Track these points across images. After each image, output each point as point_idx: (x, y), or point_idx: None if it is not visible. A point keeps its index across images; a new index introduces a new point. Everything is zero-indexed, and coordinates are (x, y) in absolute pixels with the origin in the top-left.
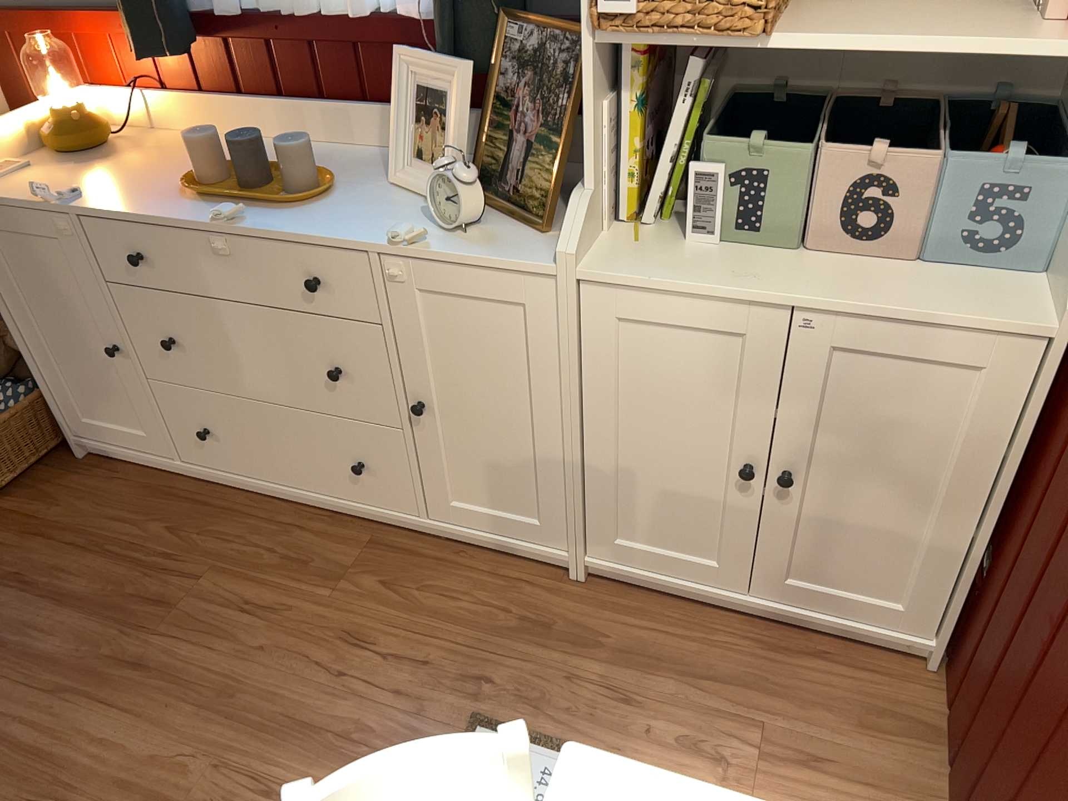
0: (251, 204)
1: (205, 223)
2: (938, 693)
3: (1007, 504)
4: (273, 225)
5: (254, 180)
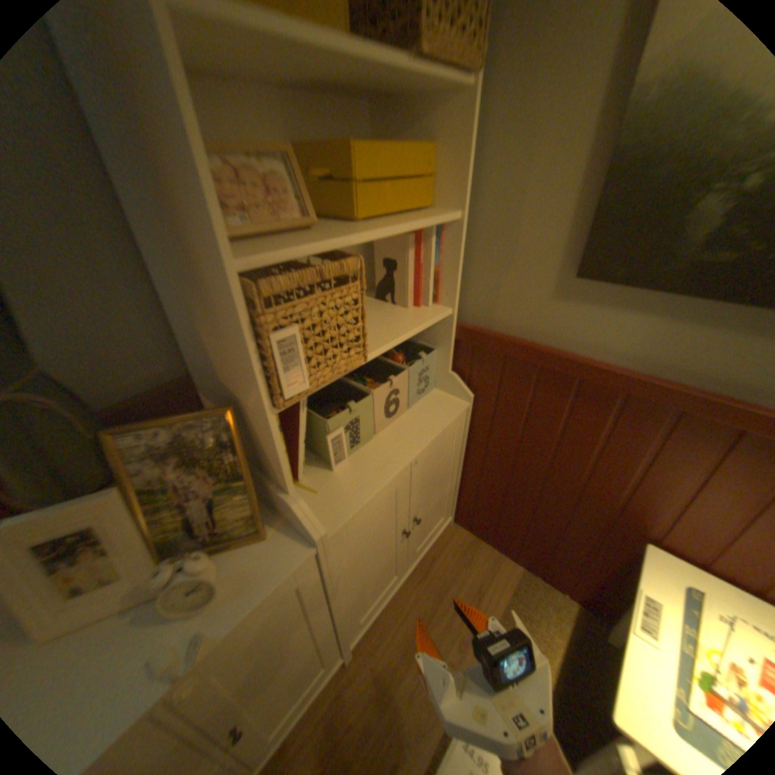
0: None
1: None
2: (464, 530)
3: (466, 461)
4: None
5: None
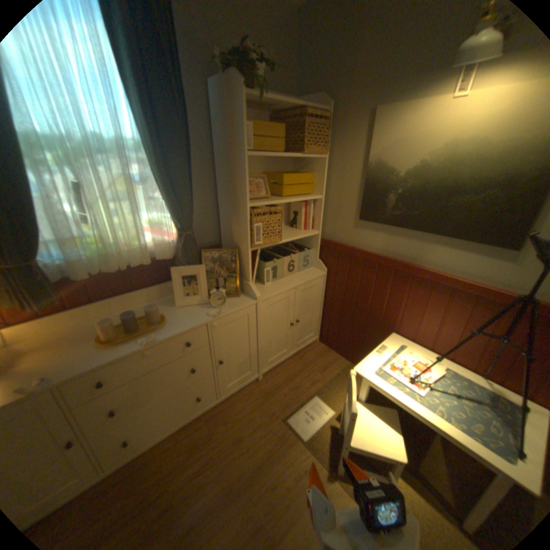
0: (139, 335)
1: (133, 349)
2: (323, 345)
3: (324, 304)
4: (164, 334)
5: (133, 327)
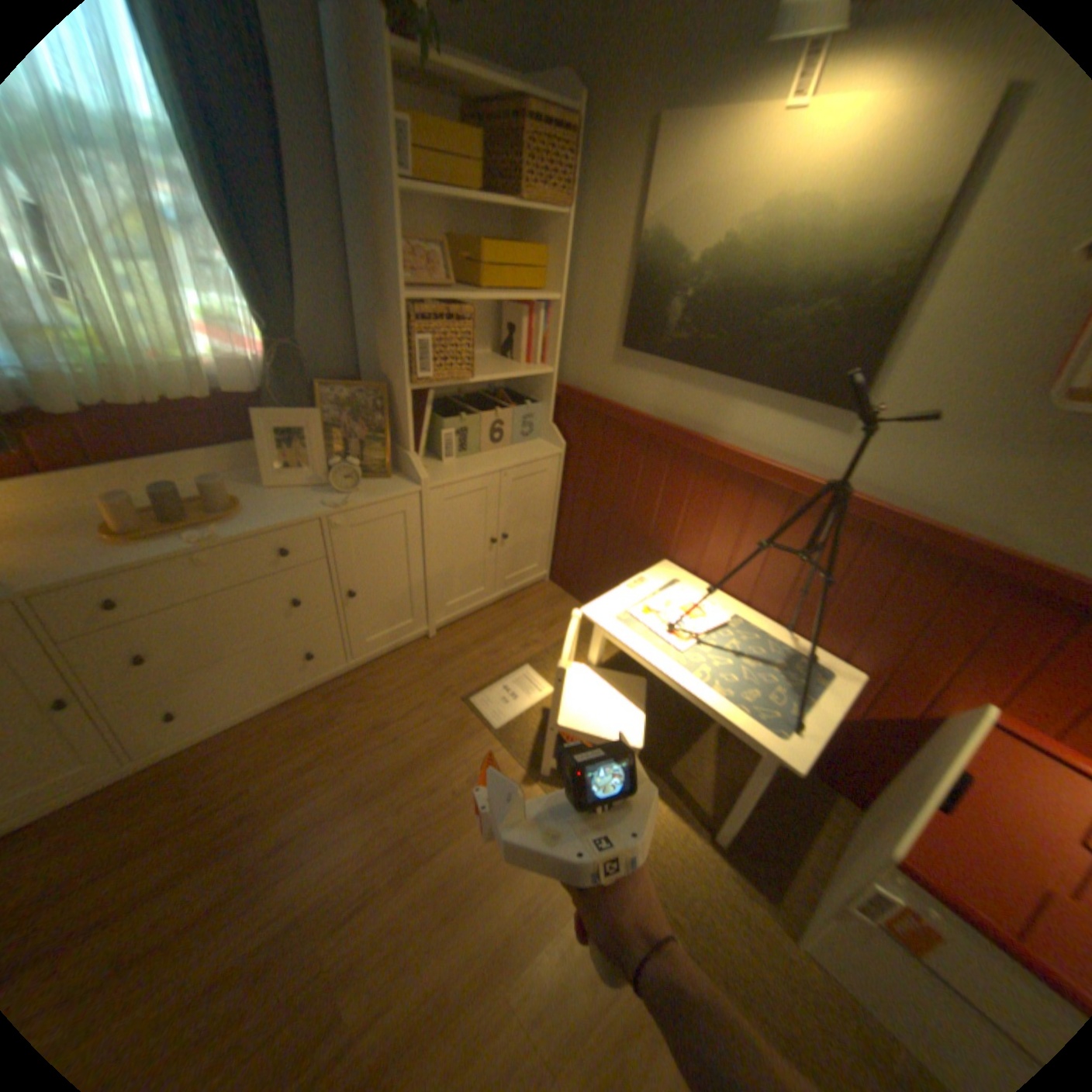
0: (183, 528)
1: (171, 550)
2: (555, 587)
3: (558, 511)
4: (233, 530)
5: (173, 513)
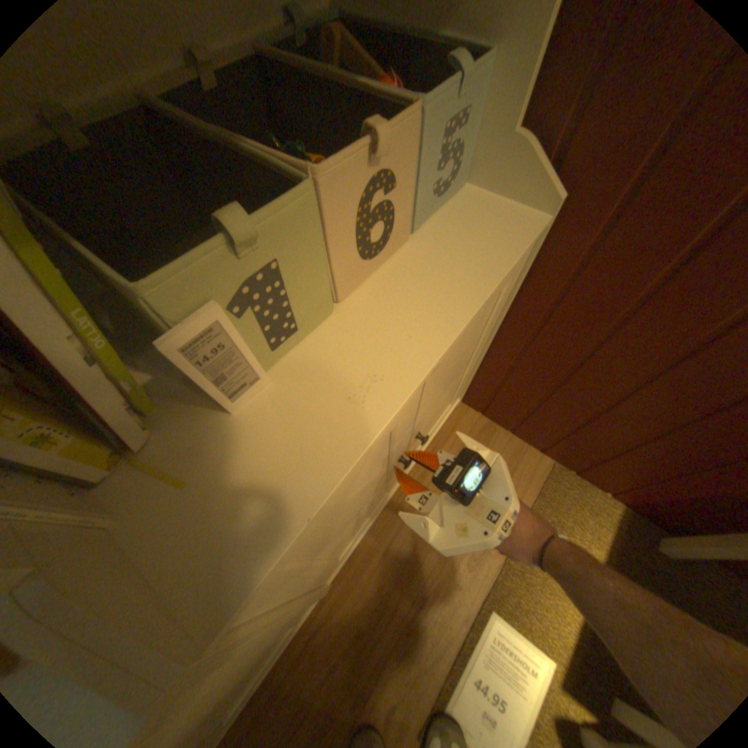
0: None
1: None
2: (474, 411)
3: (503, 328)
4: None
5: None
